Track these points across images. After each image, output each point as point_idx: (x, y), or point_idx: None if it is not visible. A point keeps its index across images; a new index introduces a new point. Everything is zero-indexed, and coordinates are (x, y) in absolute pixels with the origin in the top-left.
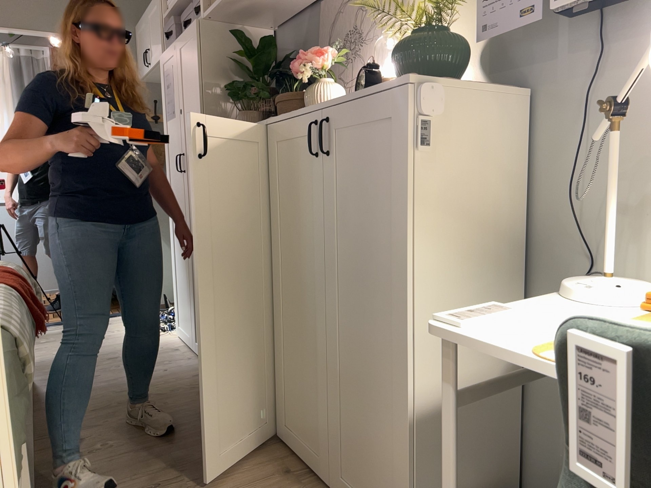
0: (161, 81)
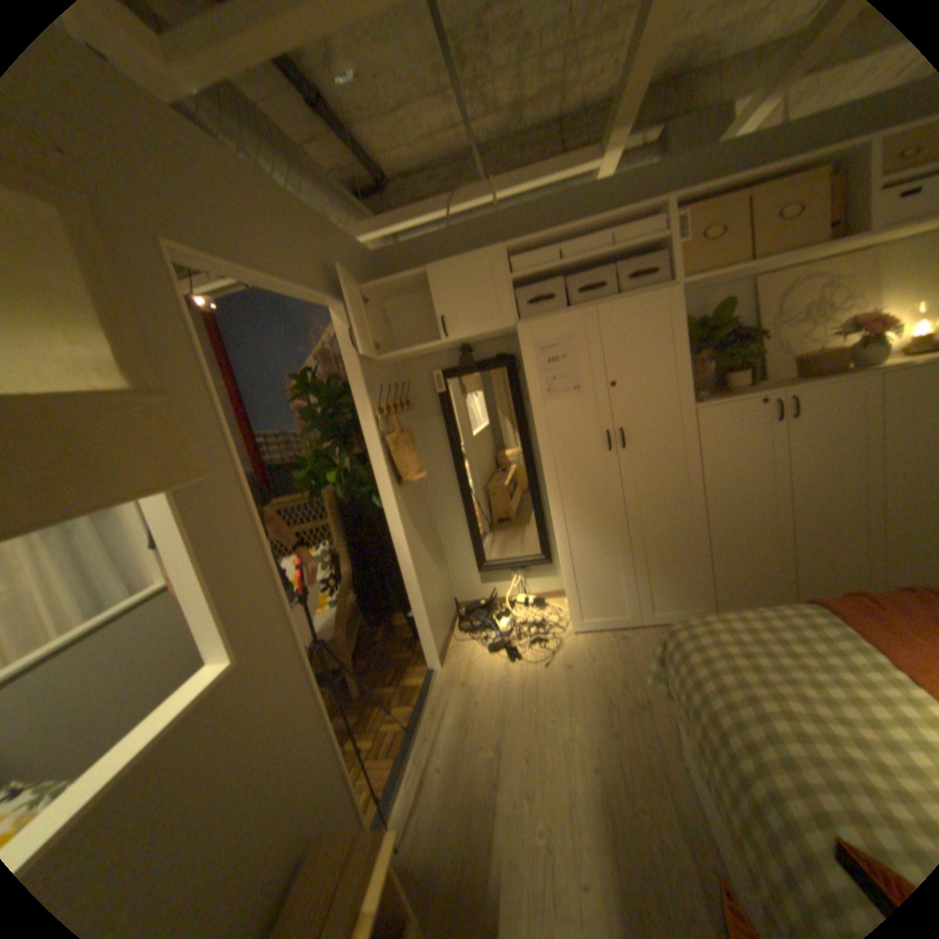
0: (526, 356)
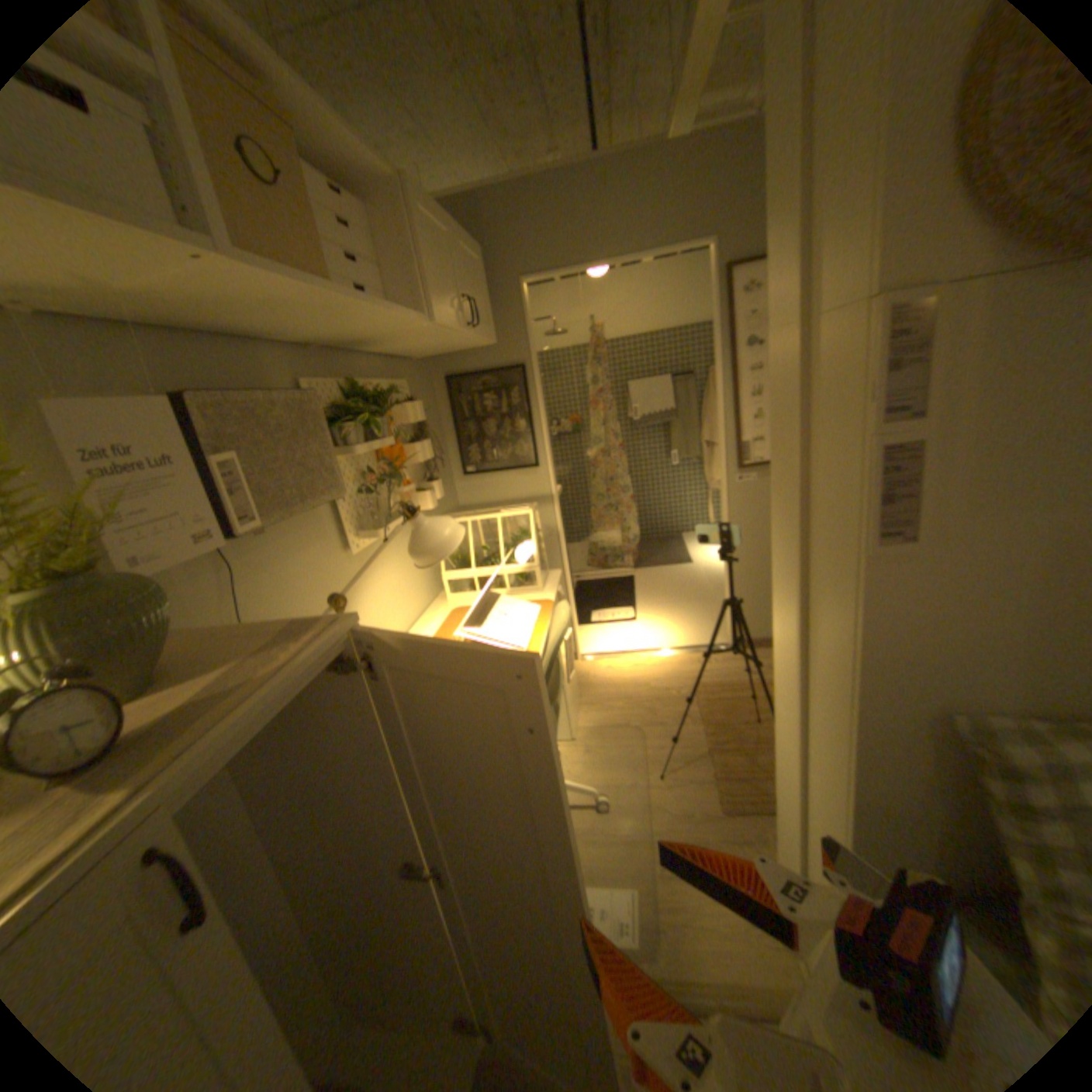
0: None
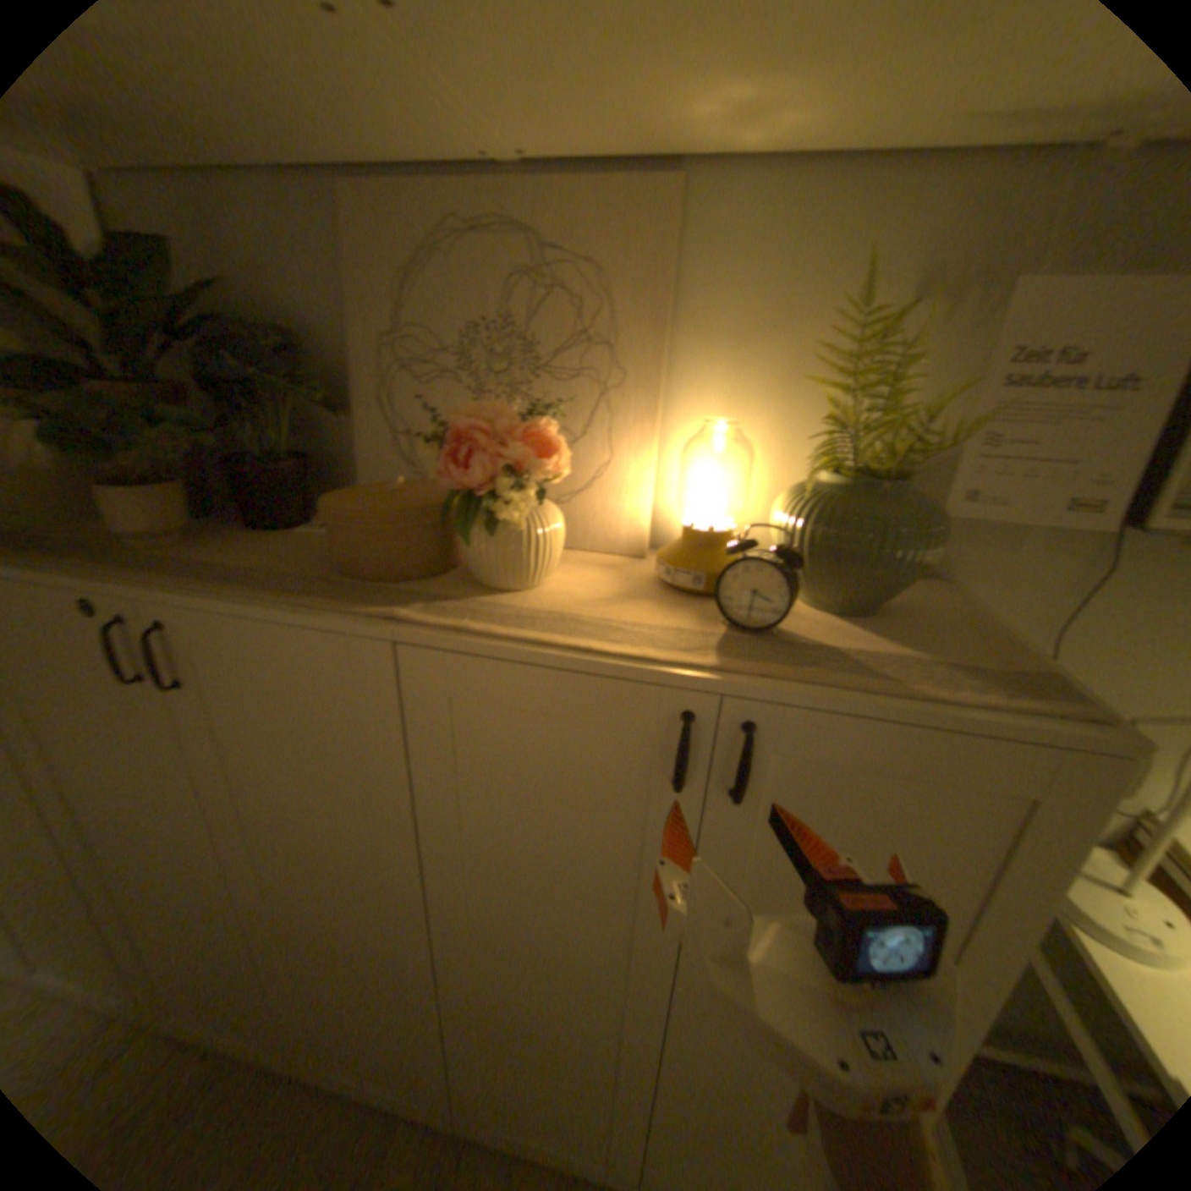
0: None
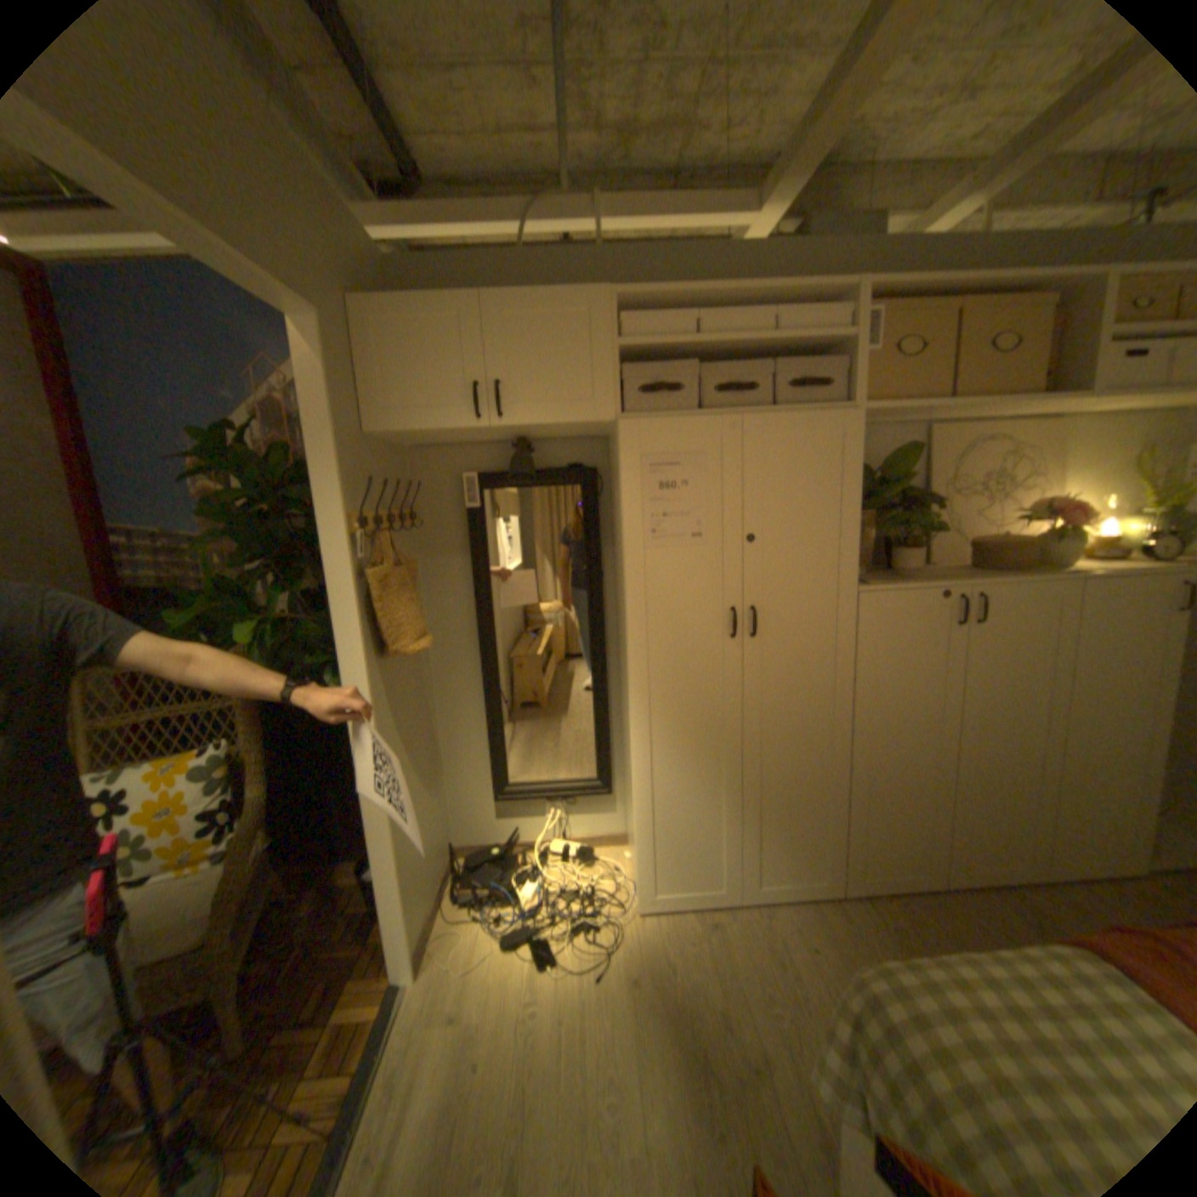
0: (628, 474)
